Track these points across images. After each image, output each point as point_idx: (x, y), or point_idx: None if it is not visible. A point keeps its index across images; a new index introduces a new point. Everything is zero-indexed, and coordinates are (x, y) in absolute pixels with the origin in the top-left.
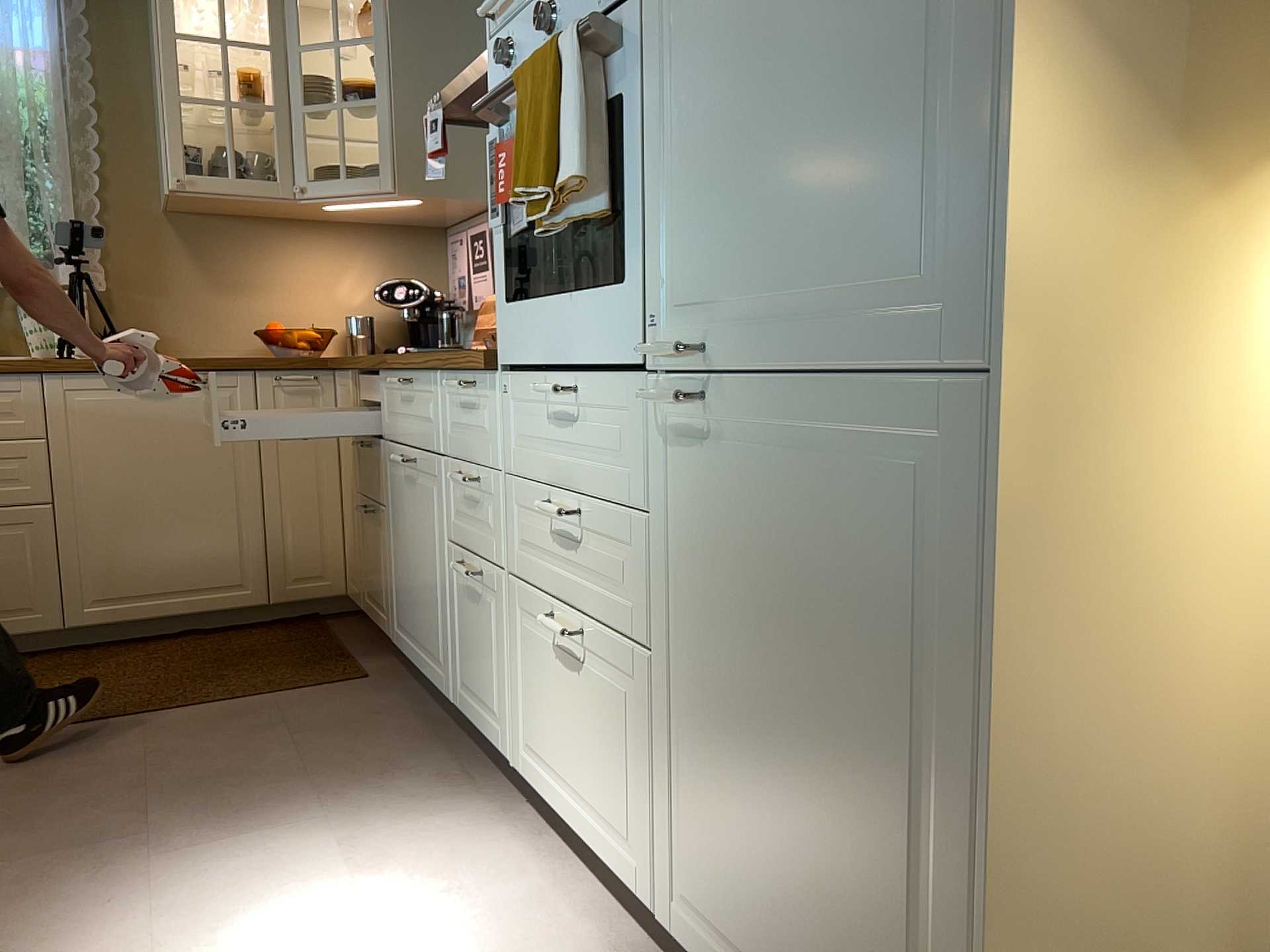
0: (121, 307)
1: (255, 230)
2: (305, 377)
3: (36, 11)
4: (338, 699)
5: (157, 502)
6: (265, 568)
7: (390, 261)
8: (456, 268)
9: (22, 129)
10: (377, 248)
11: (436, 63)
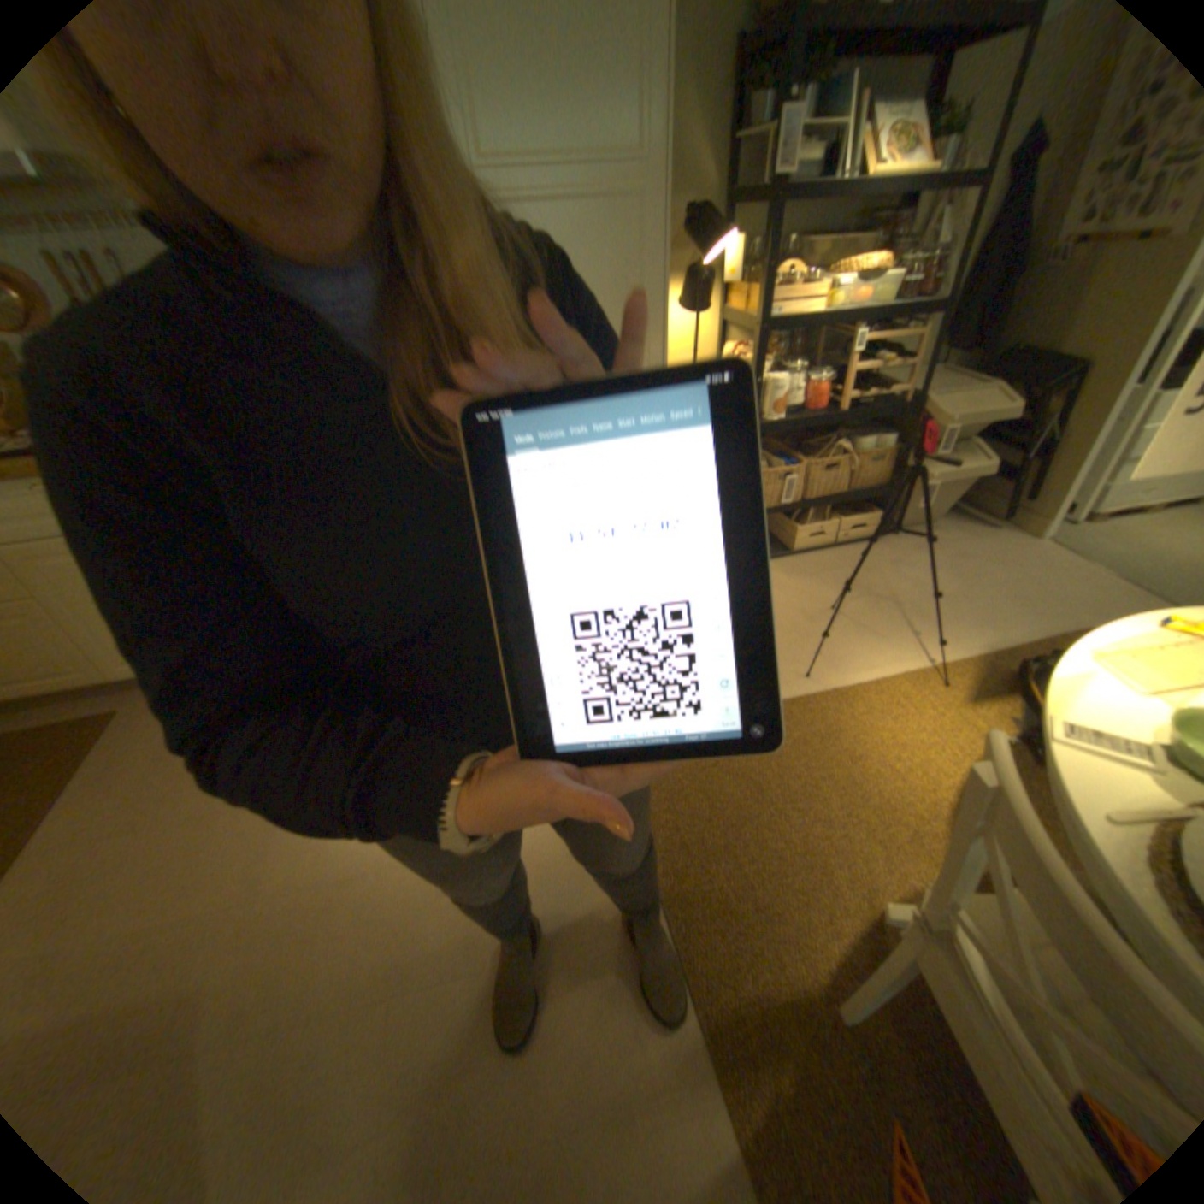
0: None
1: None
2: None
3: None
4: (136, 728)
5: None
6: None
7: None
8: None
9: None
10: None
11: None
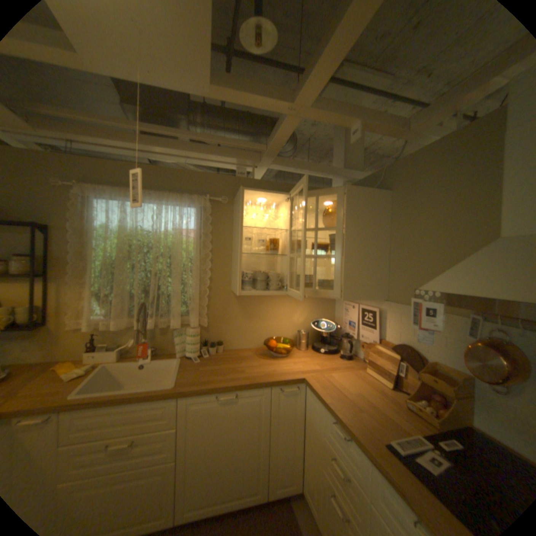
0: (212, 329)
1: (265, 295)
2: (294, 390)
3: (193, 214)
4: None
5: (222, 457)
6: (267, 484)
7: (314, 305)
8: (348, 317)
9: (183, 261)
10: (309, 300)
11: (364, 239)
